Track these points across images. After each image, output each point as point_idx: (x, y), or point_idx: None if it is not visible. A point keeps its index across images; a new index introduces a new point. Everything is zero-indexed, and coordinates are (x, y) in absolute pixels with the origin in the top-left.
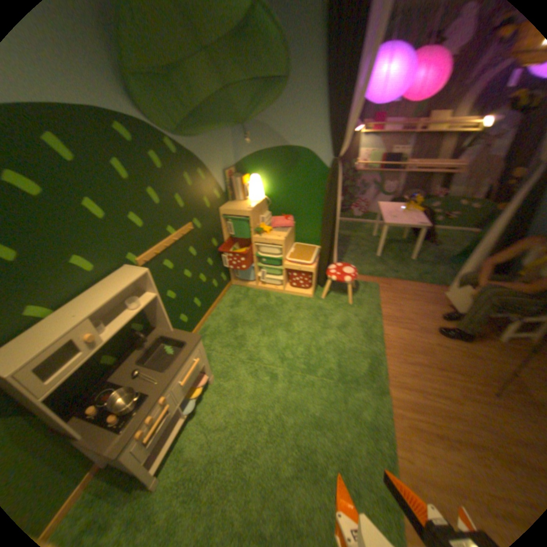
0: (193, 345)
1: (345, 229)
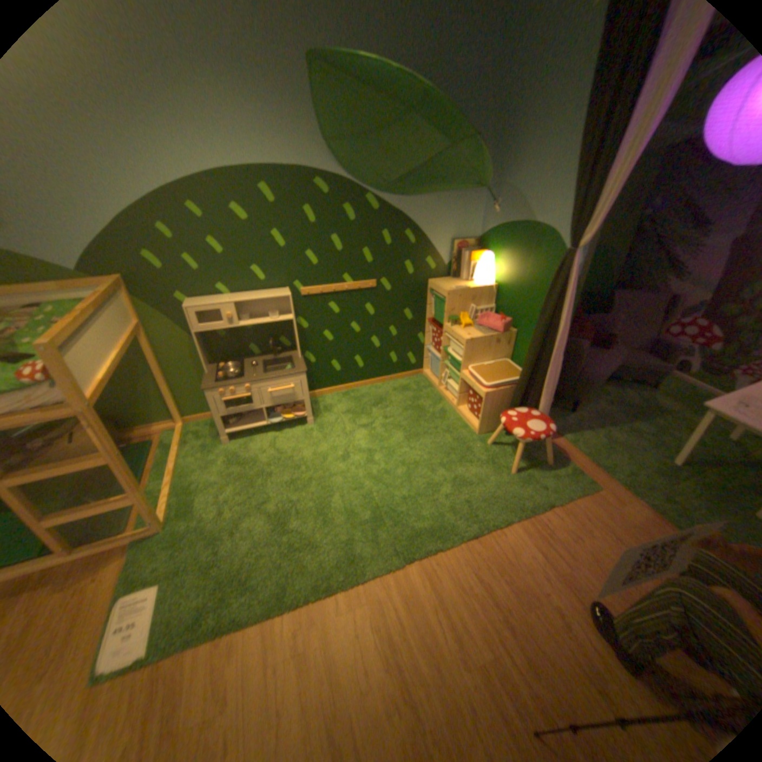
0: (295, 373)
1: (682, 403)
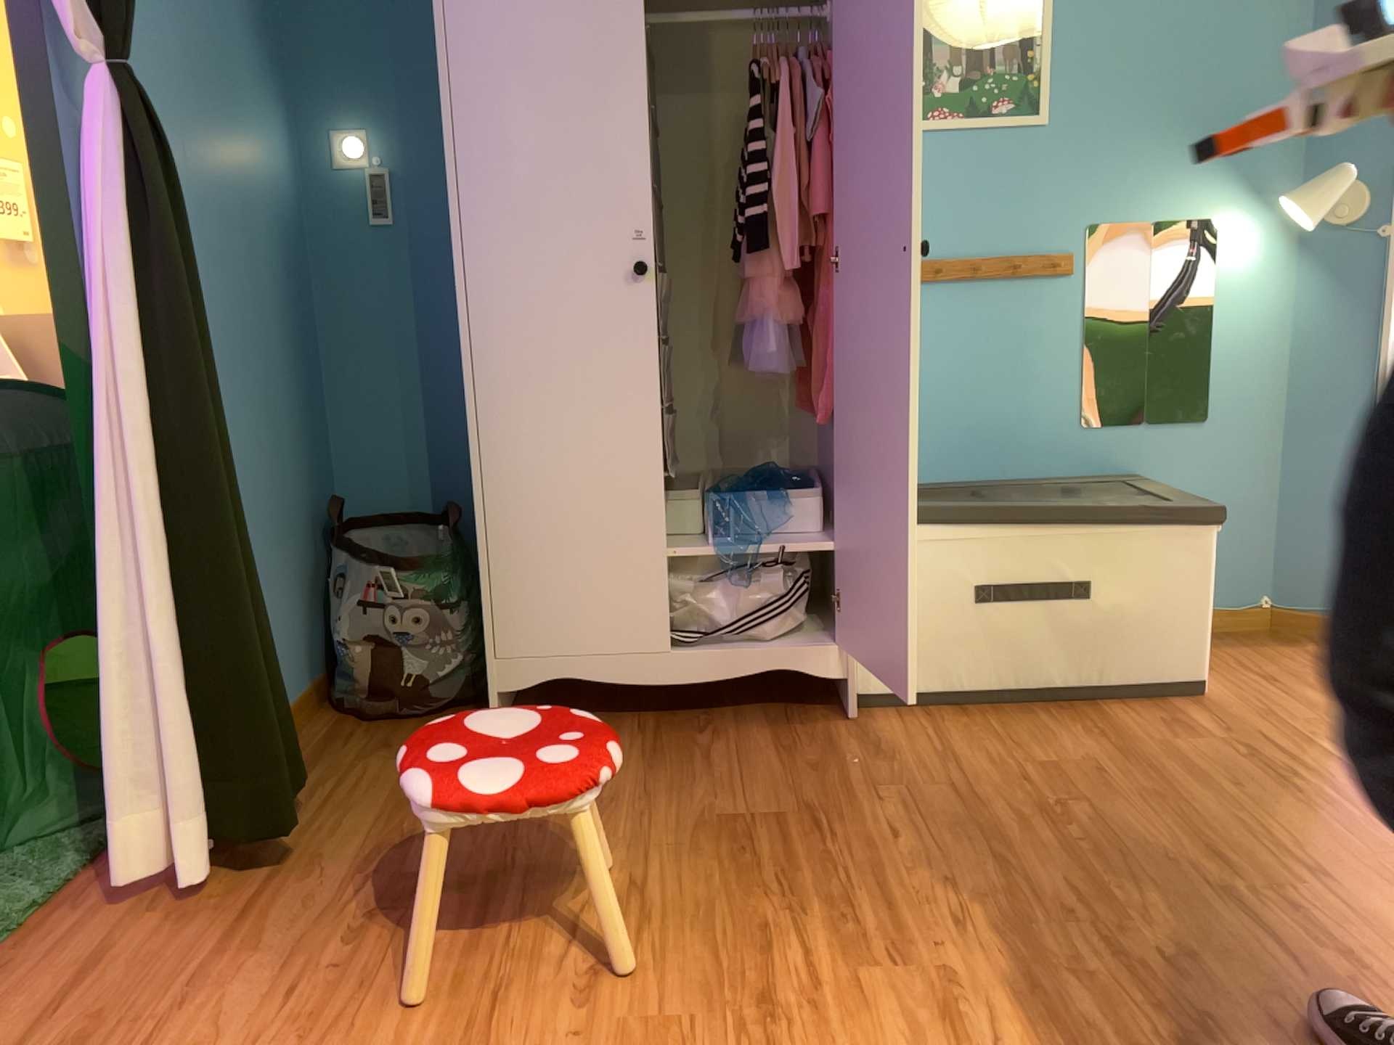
0: None
1: None
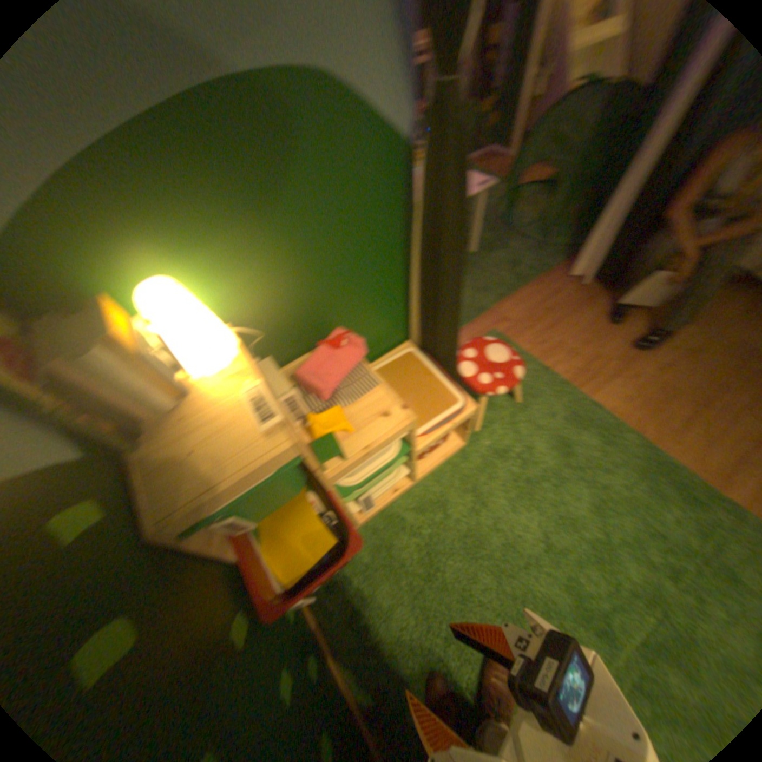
0: None
1: None
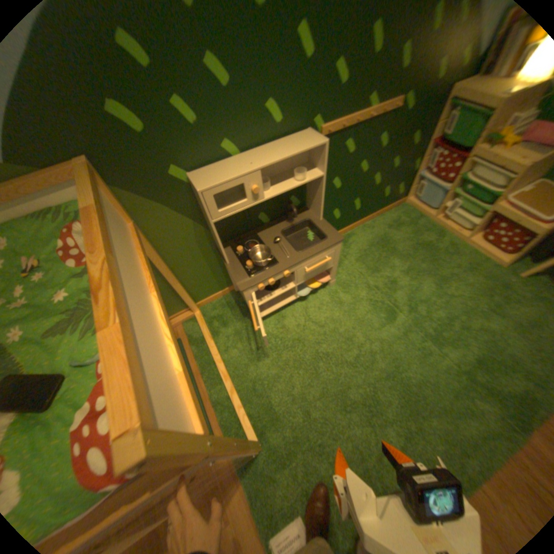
0: (333, 244)
1: None
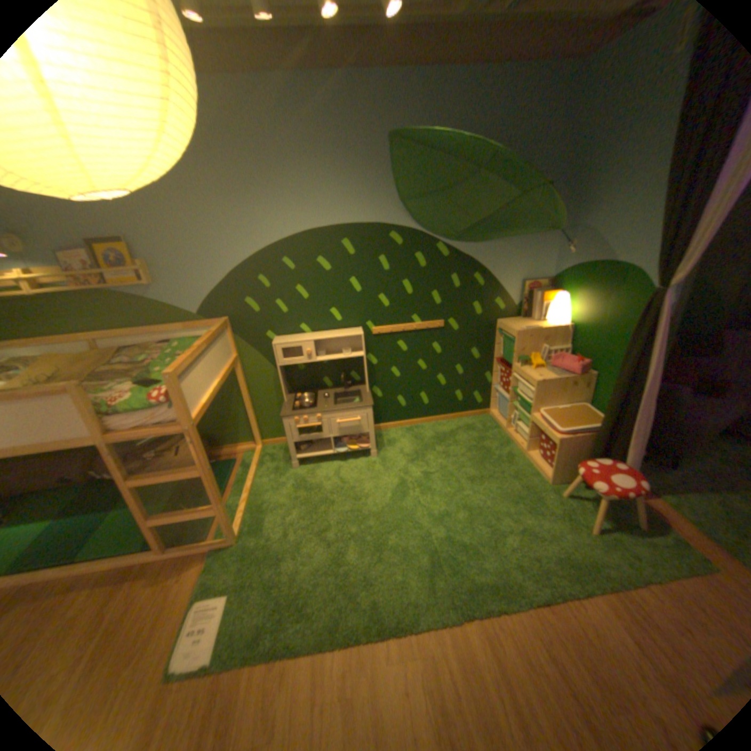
0: (362, 406)
1: None
